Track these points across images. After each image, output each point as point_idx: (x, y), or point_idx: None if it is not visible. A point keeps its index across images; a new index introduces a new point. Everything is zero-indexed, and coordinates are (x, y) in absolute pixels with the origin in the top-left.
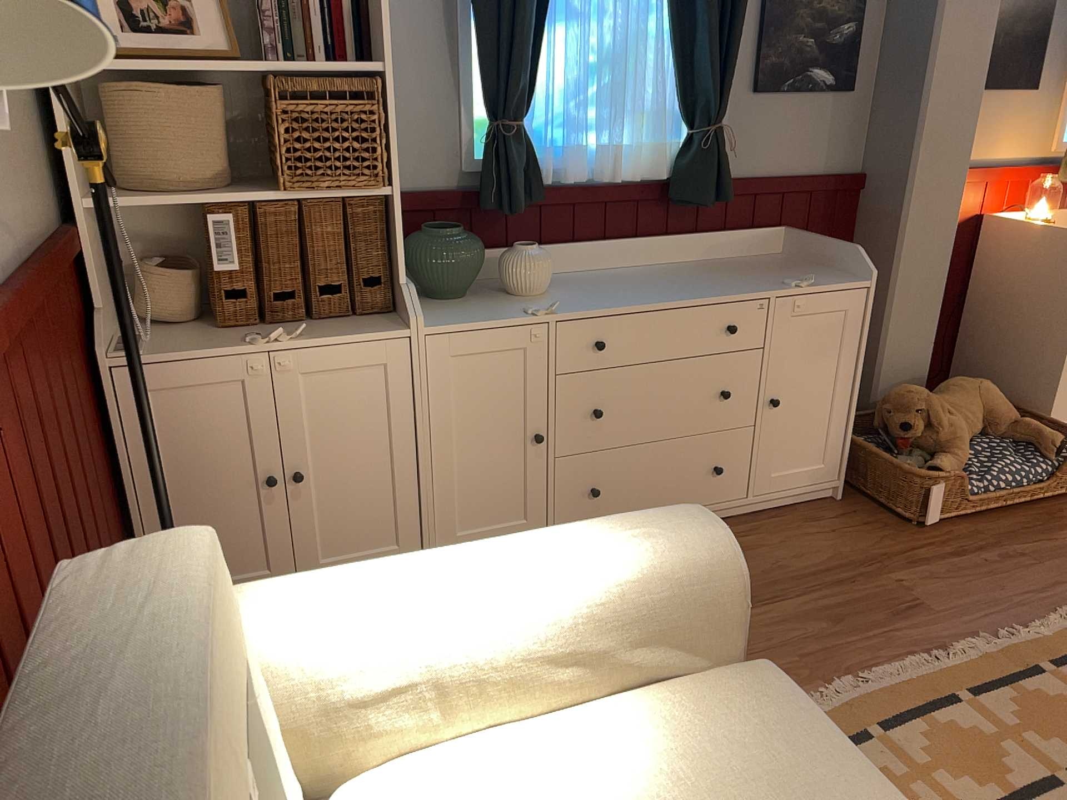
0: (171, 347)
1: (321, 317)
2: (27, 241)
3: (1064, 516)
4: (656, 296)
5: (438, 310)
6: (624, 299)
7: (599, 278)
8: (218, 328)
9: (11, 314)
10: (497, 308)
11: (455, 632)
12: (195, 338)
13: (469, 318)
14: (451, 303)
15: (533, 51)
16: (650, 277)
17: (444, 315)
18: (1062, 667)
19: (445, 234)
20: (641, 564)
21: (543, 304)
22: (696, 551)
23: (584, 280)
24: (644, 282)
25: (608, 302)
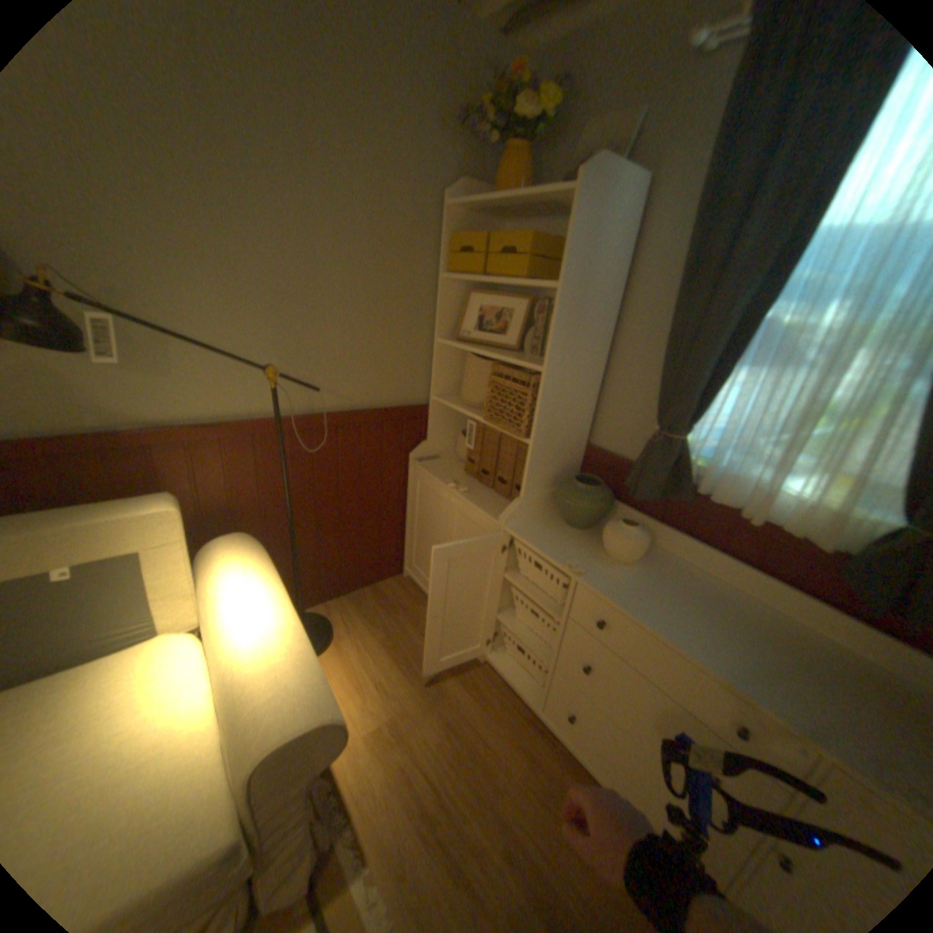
0: (435, 468)
1: (497, 492)
2: (372, 404)
3: None
4: (687, 635)
5: (544, 526)
6: (653, 613)
7: (703, 591)
8: (464, 472)
9: (297, 424)
10: (567, 549)
11: (215, 629)
12: (449, 470)
13: (537, 540)
14: (561, 528)
15: (712, 385)
16: (749, 626)
17: (536, 530)
18: None
19: (578, 485)
20: (248, 698)
21: (580, 566)
22: (259, 733)
23: (687, 582)
24: (725, 623)
25: (637, 604)
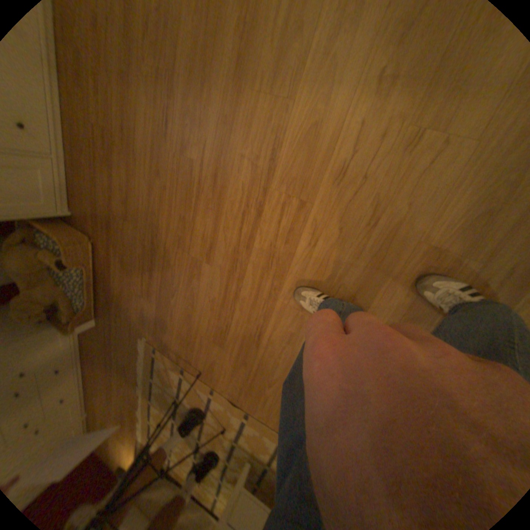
0: None
1: None
2: None
3: (99, 269)
4: None
5: None
6: None
7: None
8: None
9: None
10: None
11: None
12: None
13: None
14: None
15: None
16: None
17: None
18: (149, 379)
19: None
20: None
21: None
22: None
23: None
24: None
25: None
